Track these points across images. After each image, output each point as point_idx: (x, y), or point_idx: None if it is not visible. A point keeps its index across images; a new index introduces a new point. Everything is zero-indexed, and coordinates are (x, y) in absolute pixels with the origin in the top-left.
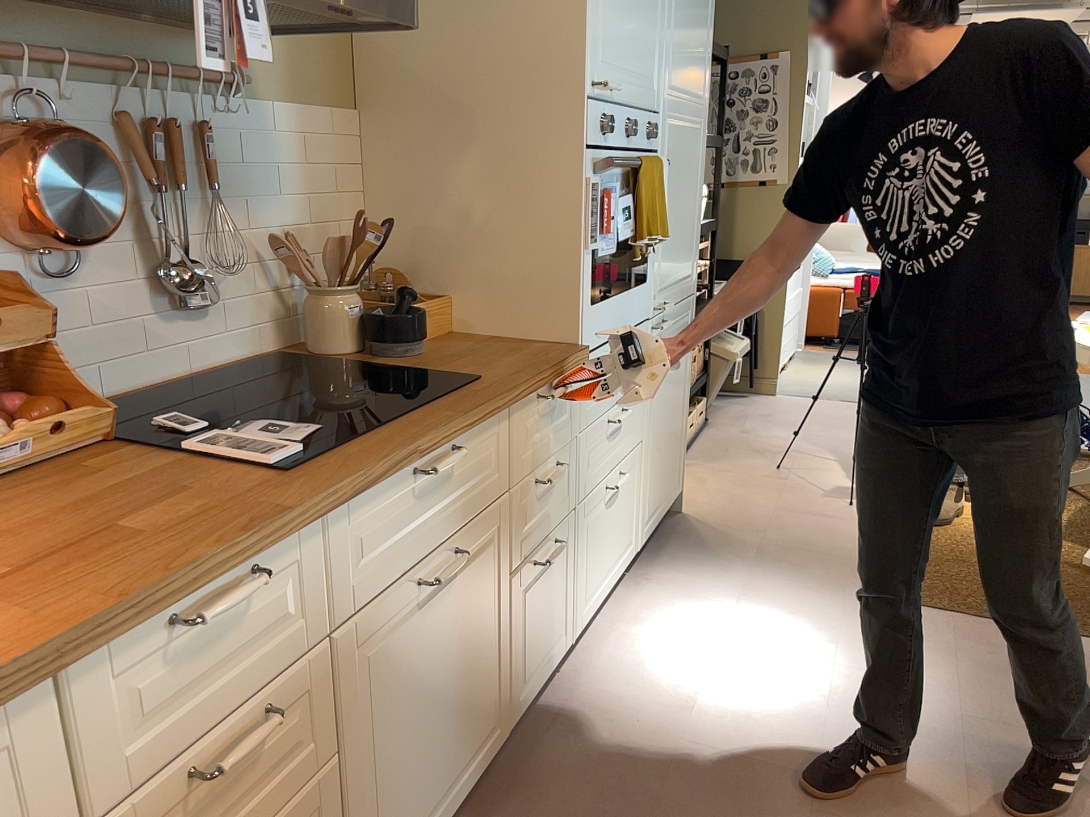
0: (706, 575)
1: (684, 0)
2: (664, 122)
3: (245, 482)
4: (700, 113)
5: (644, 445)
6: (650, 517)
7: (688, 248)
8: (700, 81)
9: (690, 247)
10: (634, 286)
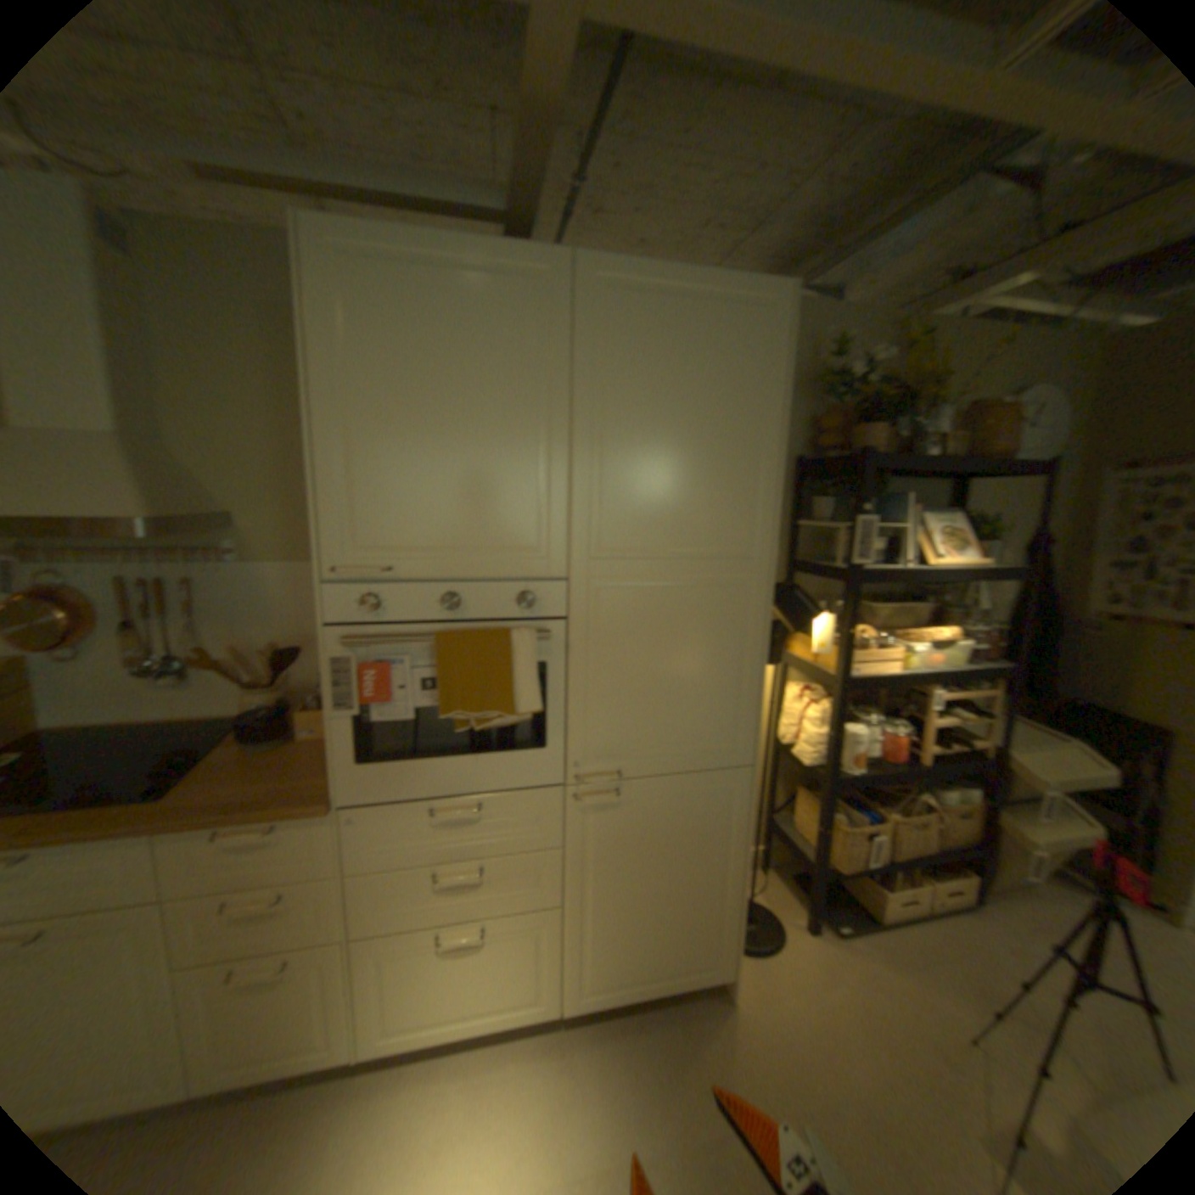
0: (617, 1111)
1: (637, 452)
2: (580, 586)
3: None
4: (736, 566)
5: (567, 913)
6: (601, 991)
7: (708, 716)
8: (728, 530)
9: (716, 715)
10: (512, 749)
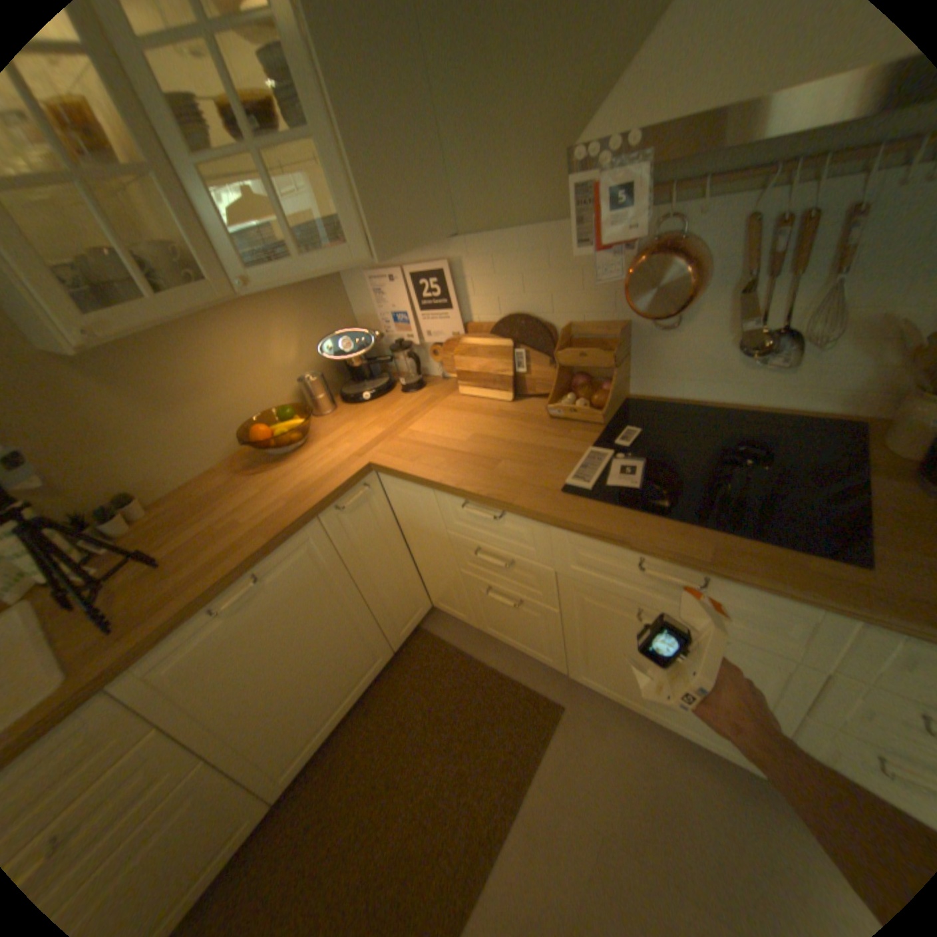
0: None
1: None
2: None
3: (551, 482)
4: None
5: None
6: None
7: None
8: None
9: None
10: None
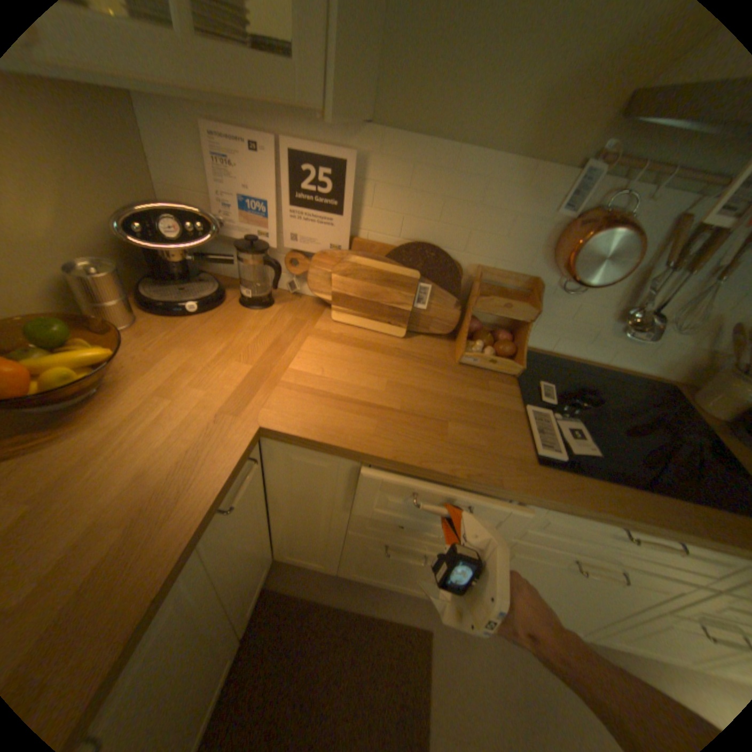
0: None
1: None
2: None
3: (521, 452)
4: None
5: None
6: None
7: None
8: None
9: None
10: None
